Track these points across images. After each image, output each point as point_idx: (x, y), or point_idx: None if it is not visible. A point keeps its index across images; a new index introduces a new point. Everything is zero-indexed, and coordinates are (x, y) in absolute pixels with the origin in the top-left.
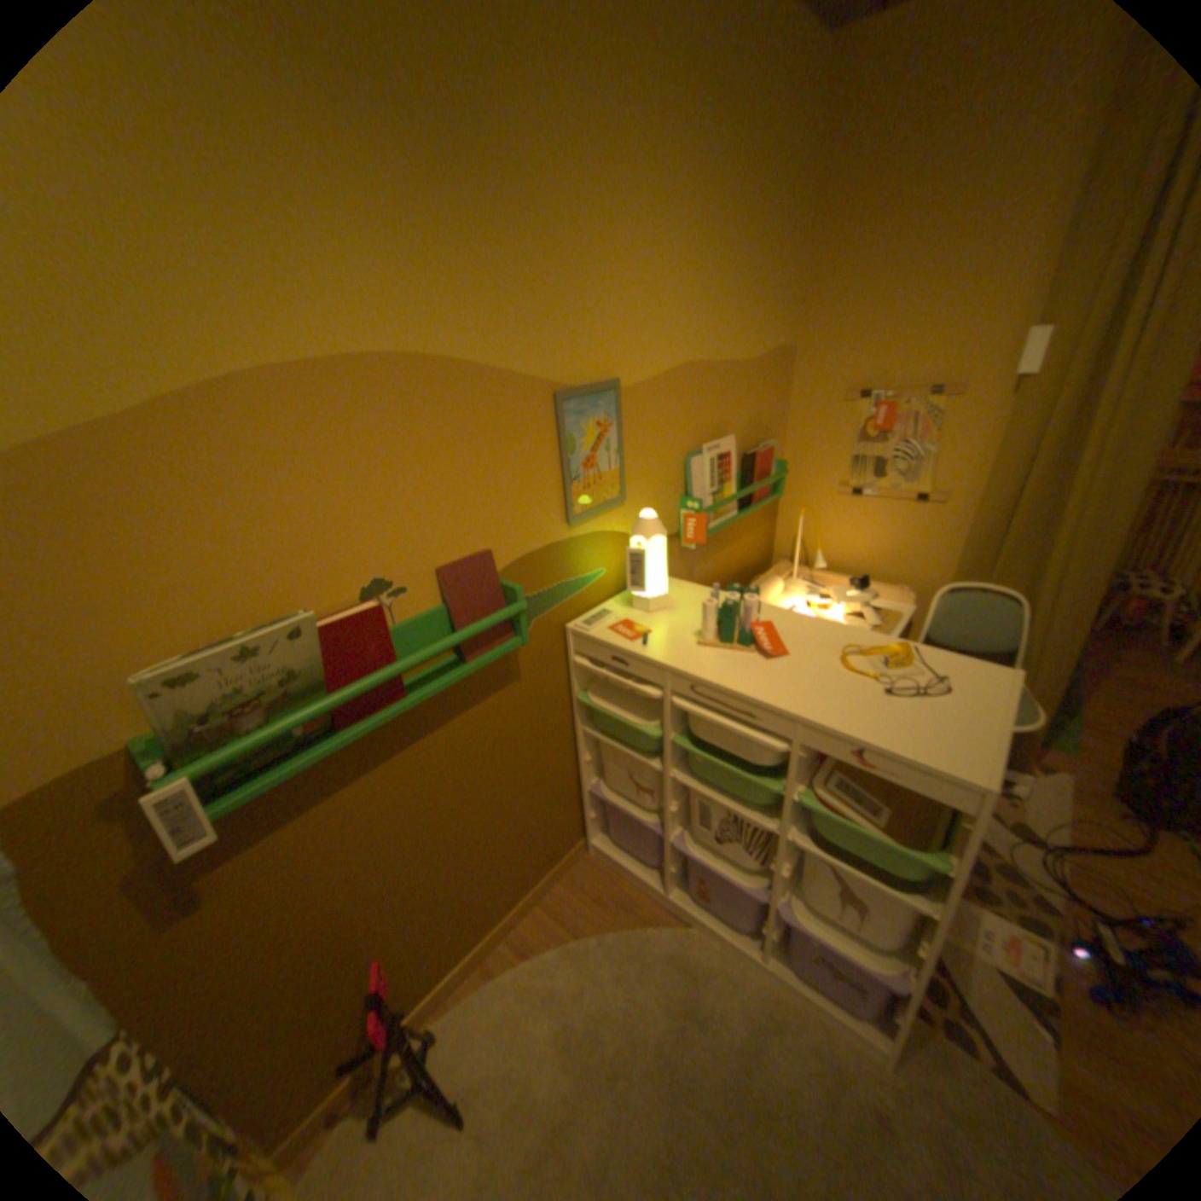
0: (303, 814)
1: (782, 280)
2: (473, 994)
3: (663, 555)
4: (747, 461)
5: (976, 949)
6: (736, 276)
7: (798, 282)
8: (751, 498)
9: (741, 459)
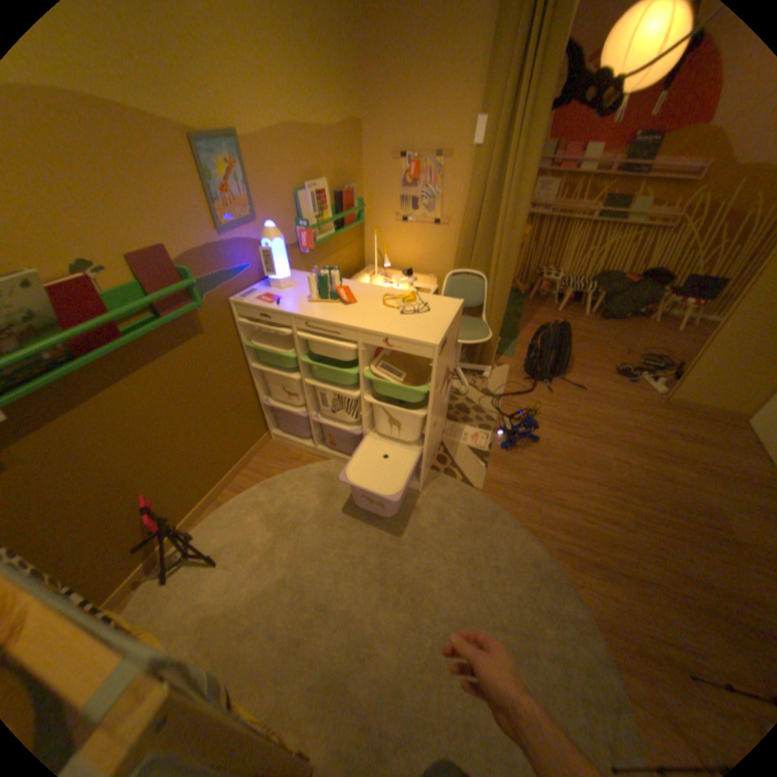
0: (66, 412)
1: (345, 70)
2: (211, 514)
3: (283, 252)
4: (337, 198)
5: (459, 440)
6: (310, 62)
7: (357, 73)
8: (343, 223)
9: (334, 197)
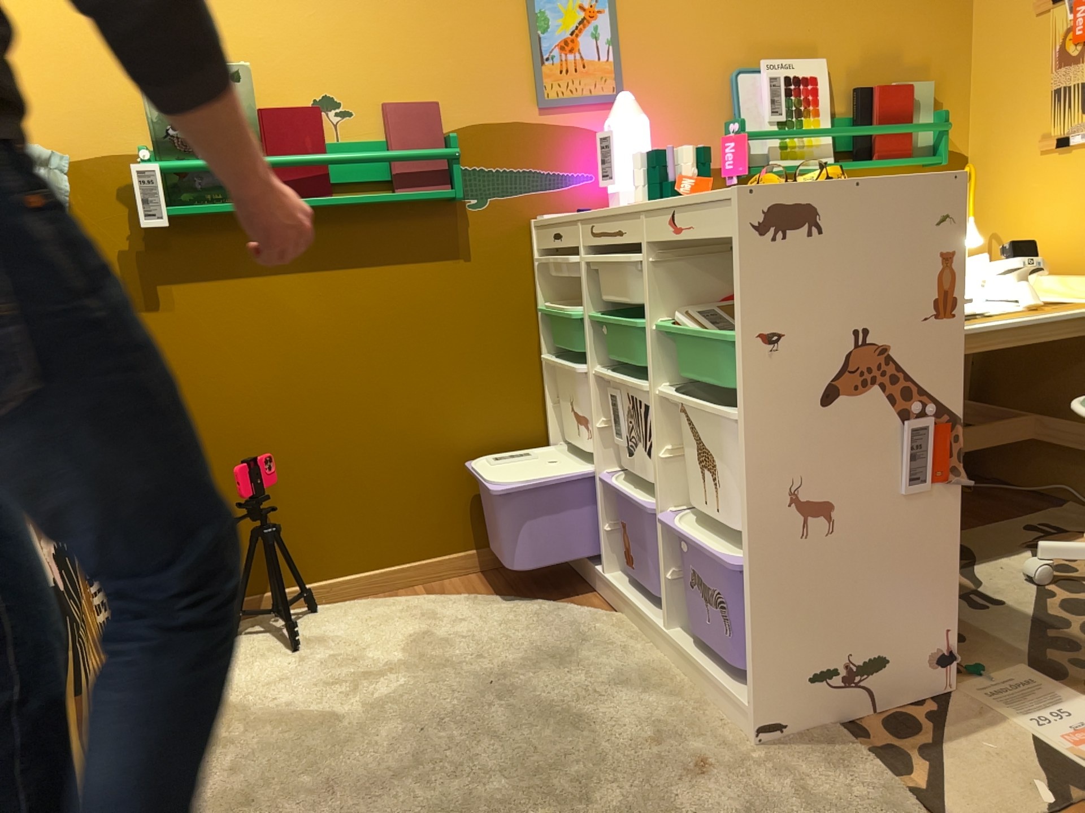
0: (240, 276)
1: None
2: (369, 600)
3: (637, 140)
4: (855, 98)
5: (1023, 719)
6: None
7: None
8: (868, 151)
9: (853, 100)
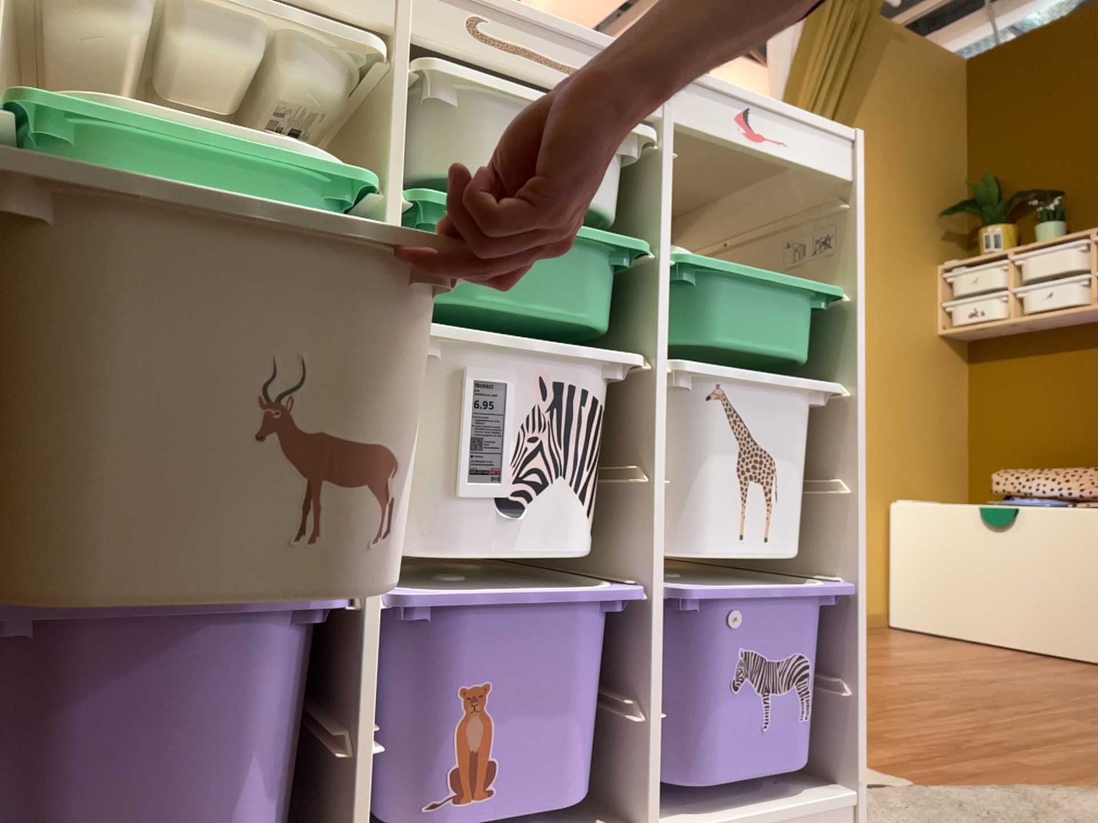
0: None
1: None
2: None
3: None
4: None
5: None
6: None
7: None
8: None
9: None
